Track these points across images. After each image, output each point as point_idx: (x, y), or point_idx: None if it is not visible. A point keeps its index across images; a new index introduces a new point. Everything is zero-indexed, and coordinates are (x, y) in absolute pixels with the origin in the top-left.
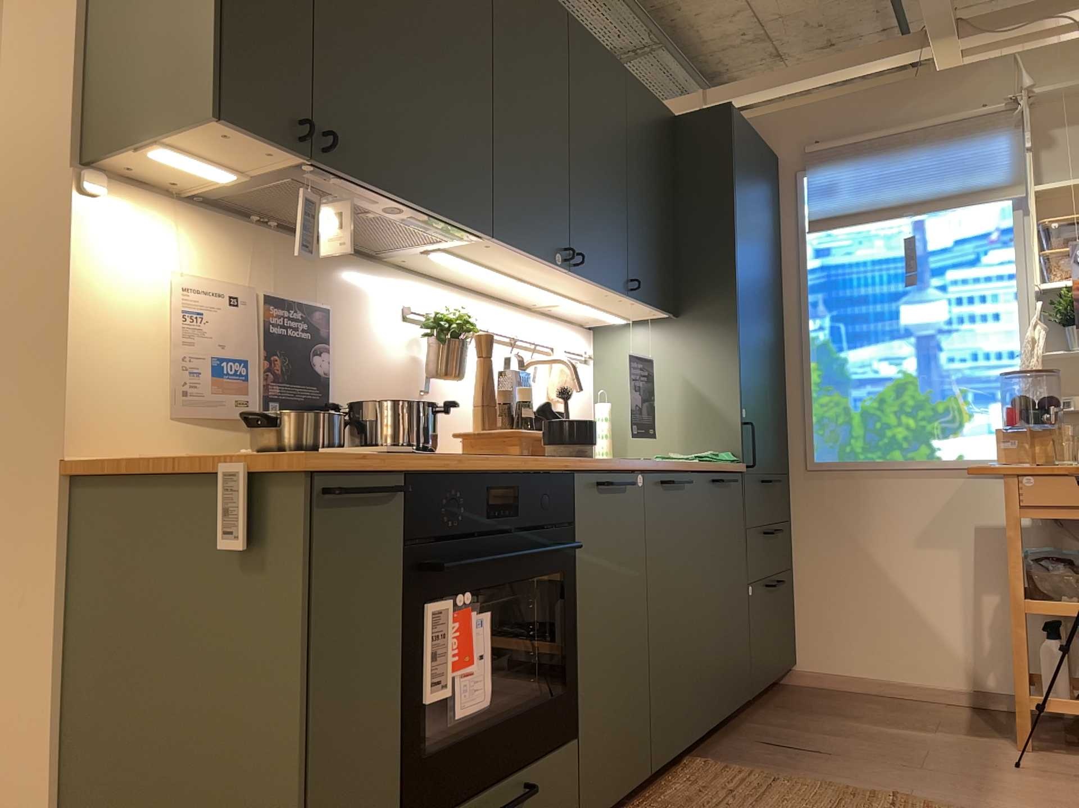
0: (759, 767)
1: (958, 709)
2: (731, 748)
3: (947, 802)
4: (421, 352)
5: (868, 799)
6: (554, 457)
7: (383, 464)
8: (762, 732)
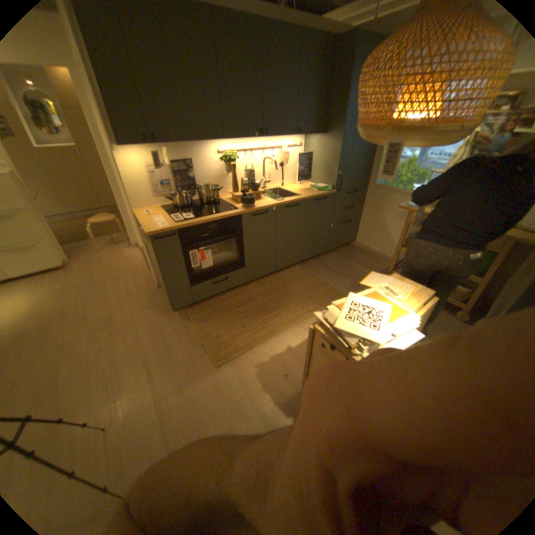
0: (312, 271)
1: (391, 264)
2: (313, 264)
3: (344, 292)
4: (226, 164)
5: (325, 287)
6: (238, 210)
7: (171, 230)
8: (326, 261)
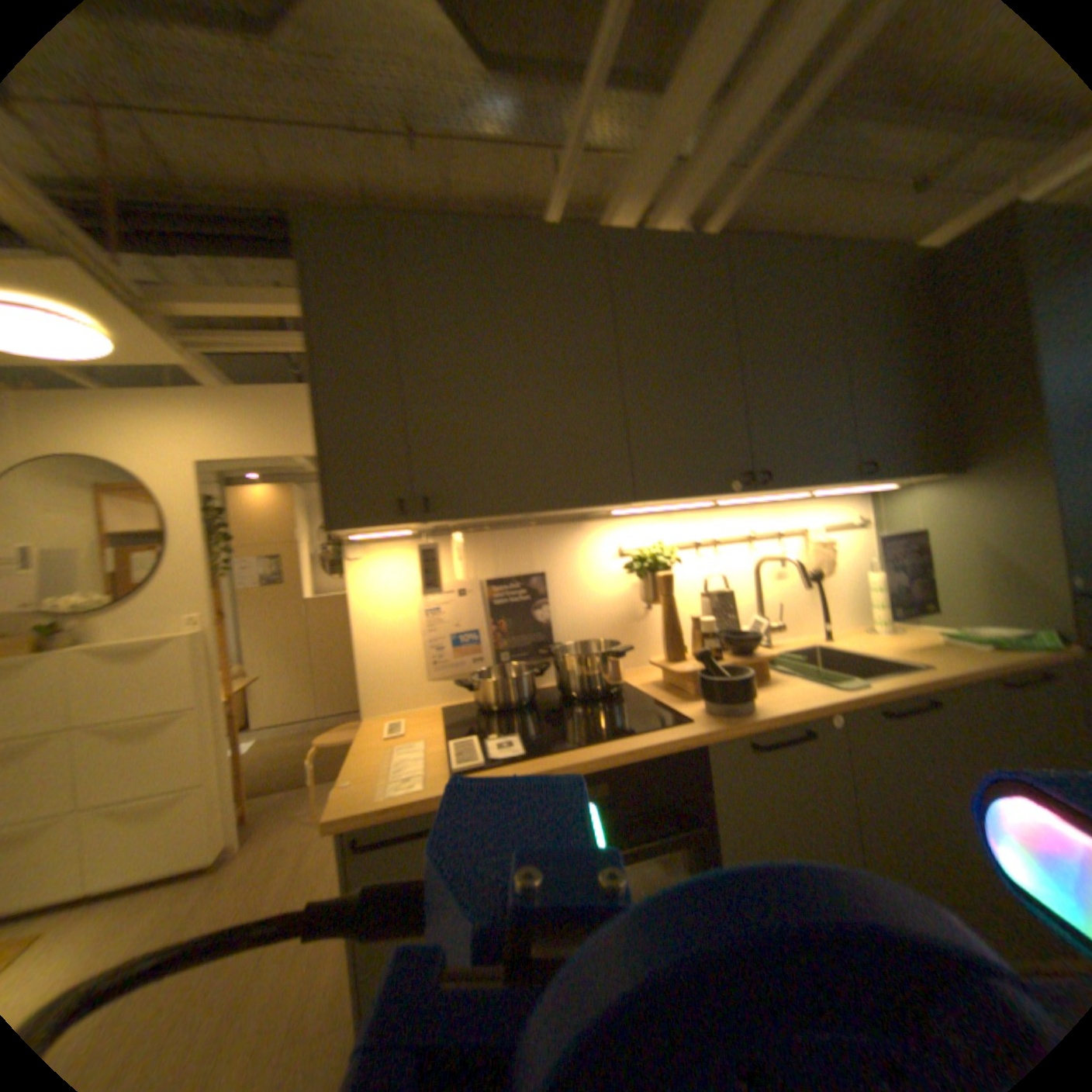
0: None
1: None
2: None
3: None
4: (637, 580)
5: None
6: (685, 726)
7: (416, 807)
8: None
